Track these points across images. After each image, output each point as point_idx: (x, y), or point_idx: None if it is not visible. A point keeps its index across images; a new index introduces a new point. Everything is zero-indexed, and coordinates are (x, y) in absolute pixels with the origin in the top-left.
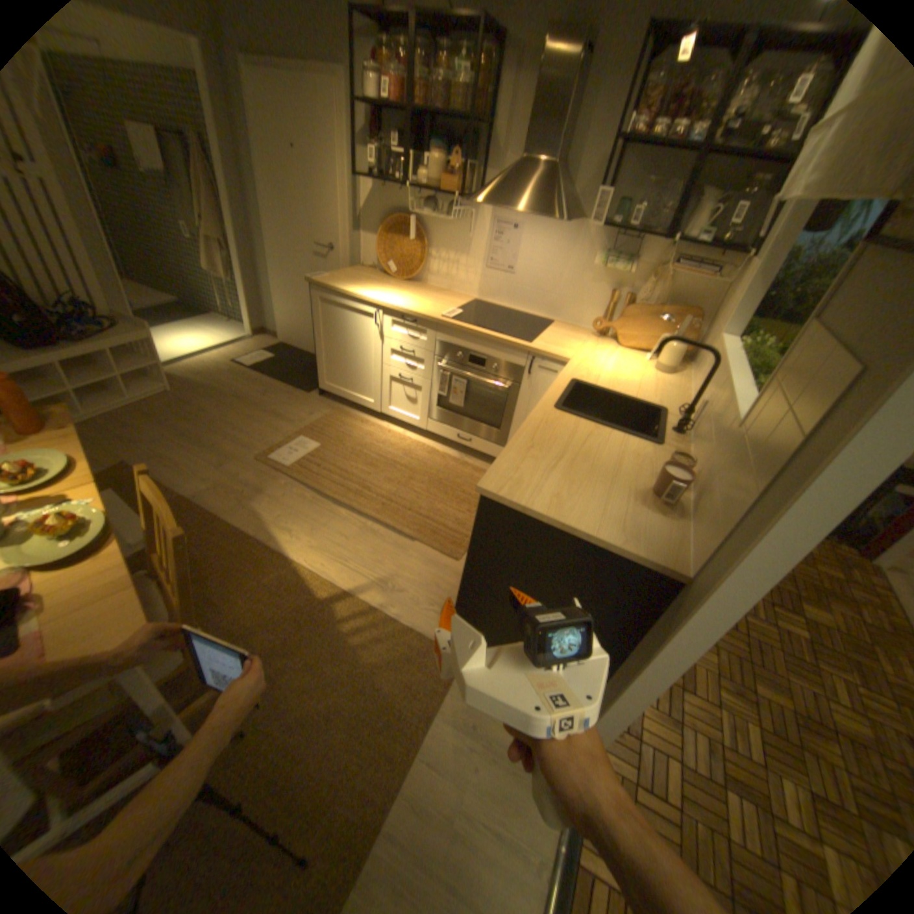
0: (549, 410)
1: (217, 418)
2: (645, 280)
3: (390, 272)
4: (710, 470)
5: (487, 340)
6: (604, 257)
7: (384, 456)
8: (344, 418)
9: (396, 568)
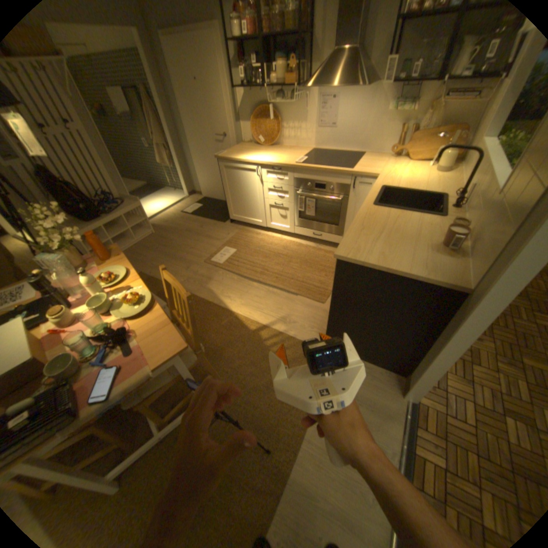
0: (370, 206)
1: (180, 243)
2: (425, 112)
3: (260, 142)
4: (480, 225)
5: (325, 172)
6: (395, 103)
7: (272, 251)
8: (246, 233)
9: (289, 310)
